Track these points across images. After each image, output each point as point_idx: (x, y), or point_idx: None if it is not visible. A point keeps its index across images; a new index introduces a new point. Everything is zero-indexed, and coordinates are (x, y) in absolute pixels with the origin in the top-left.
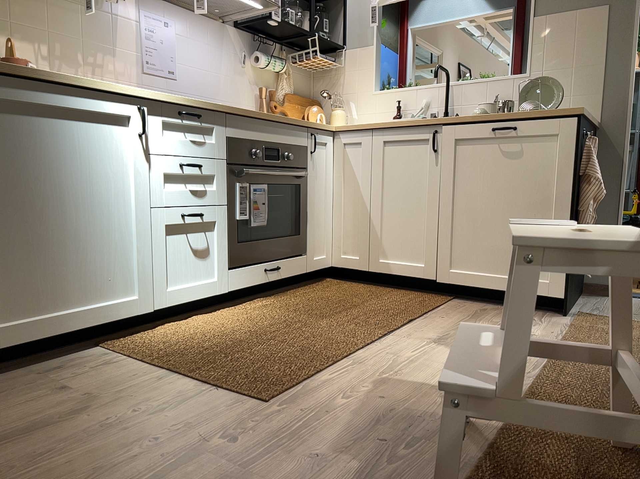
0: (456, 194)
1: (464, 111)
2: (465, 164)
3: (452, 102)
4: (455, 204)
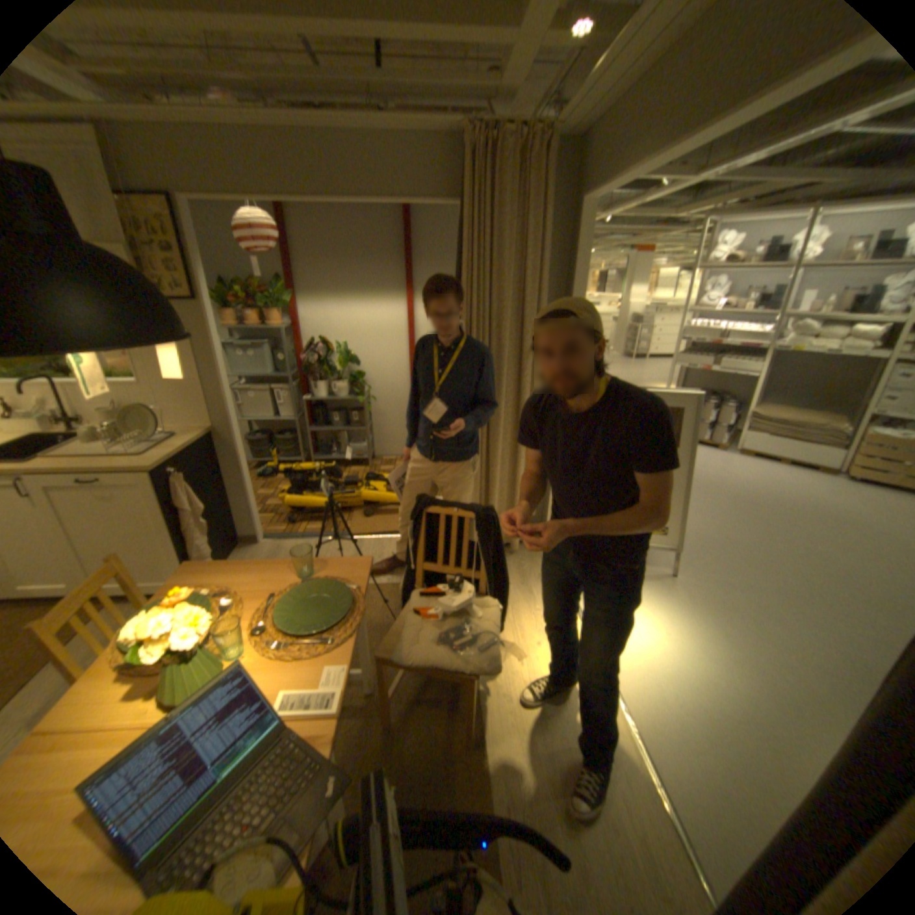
0: (70, 529)
1: (90, 408)
2: (68, 505)
3: (73, 399)
4: (73, 537)
